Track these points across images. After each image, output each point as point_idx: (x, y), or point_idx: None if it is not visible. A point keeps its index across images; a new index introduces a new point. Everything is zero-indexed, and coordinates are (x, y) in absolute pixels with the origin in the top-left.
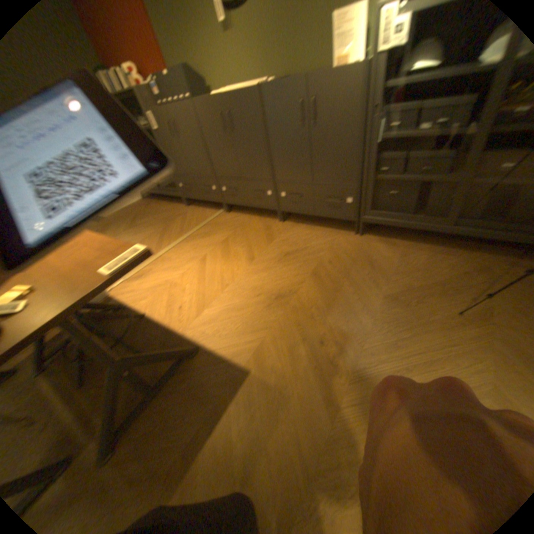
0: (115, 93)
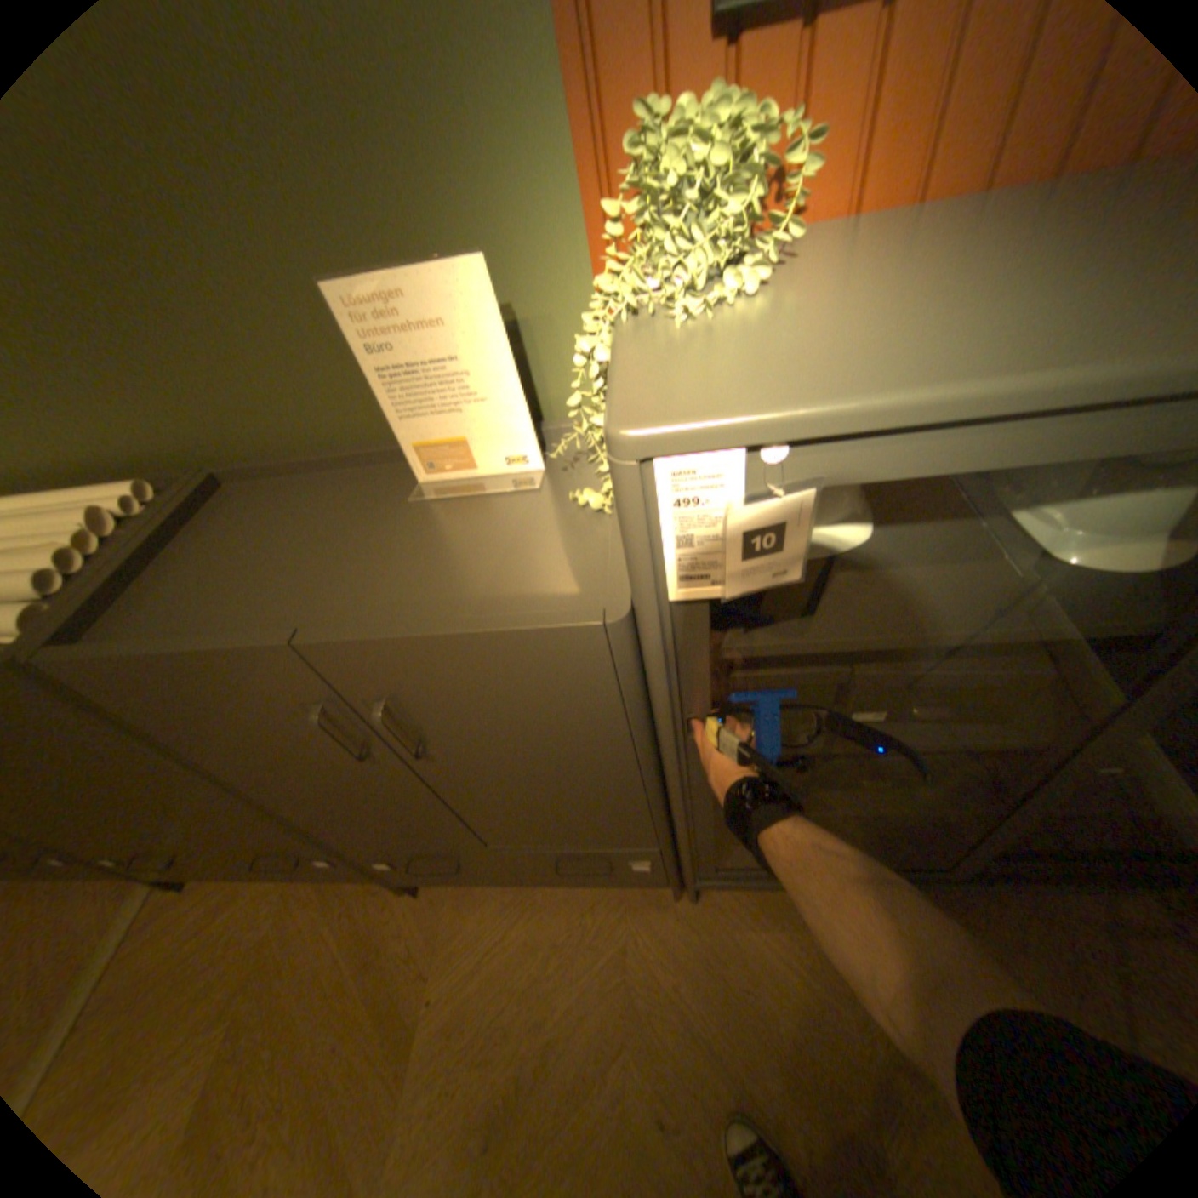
0: None
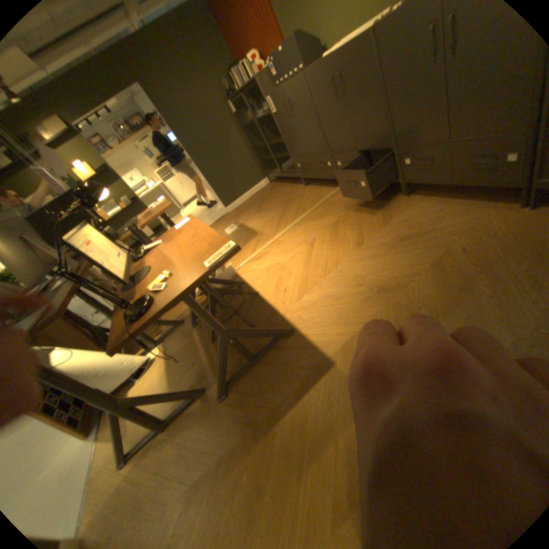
0: (244, 86)
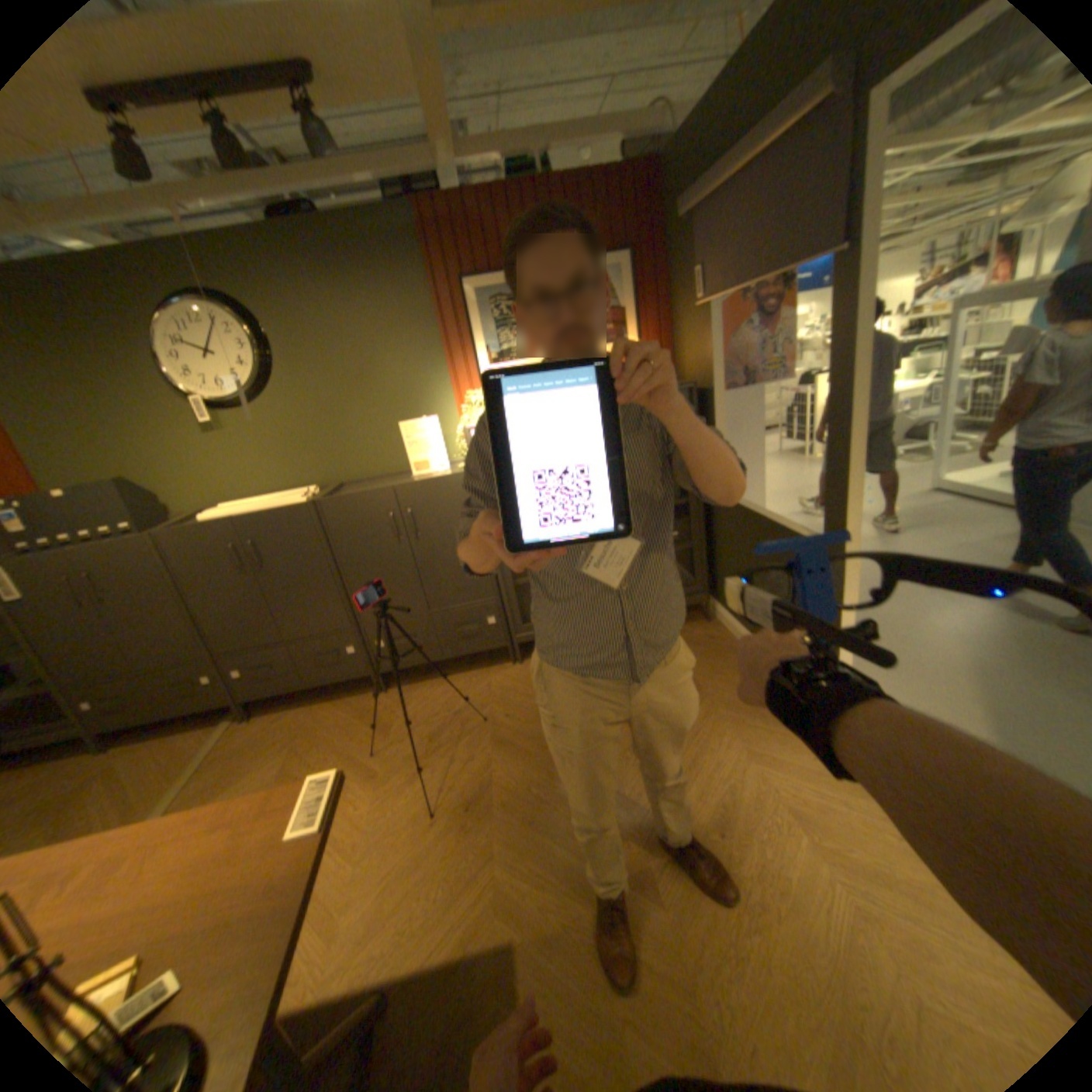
0: None
